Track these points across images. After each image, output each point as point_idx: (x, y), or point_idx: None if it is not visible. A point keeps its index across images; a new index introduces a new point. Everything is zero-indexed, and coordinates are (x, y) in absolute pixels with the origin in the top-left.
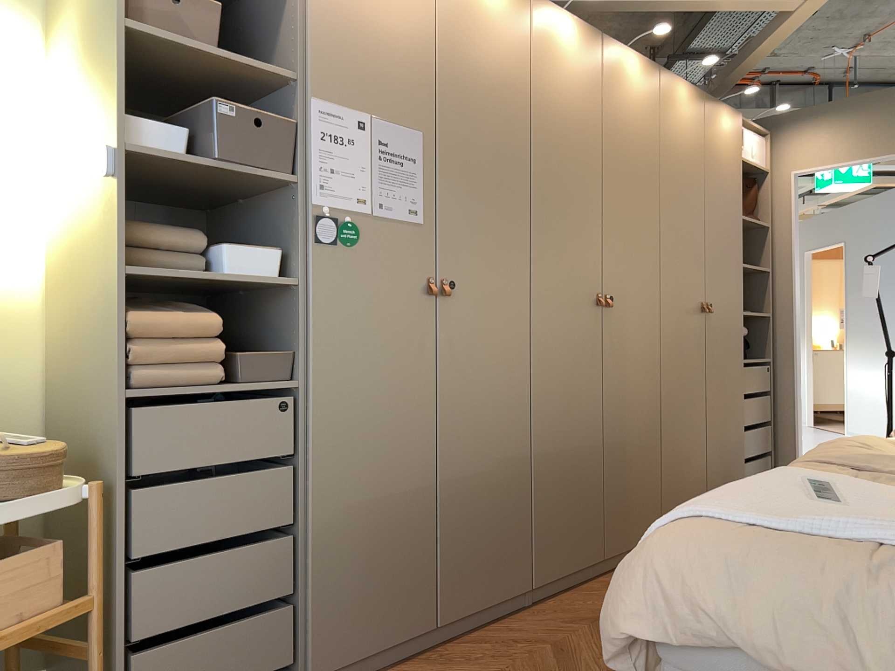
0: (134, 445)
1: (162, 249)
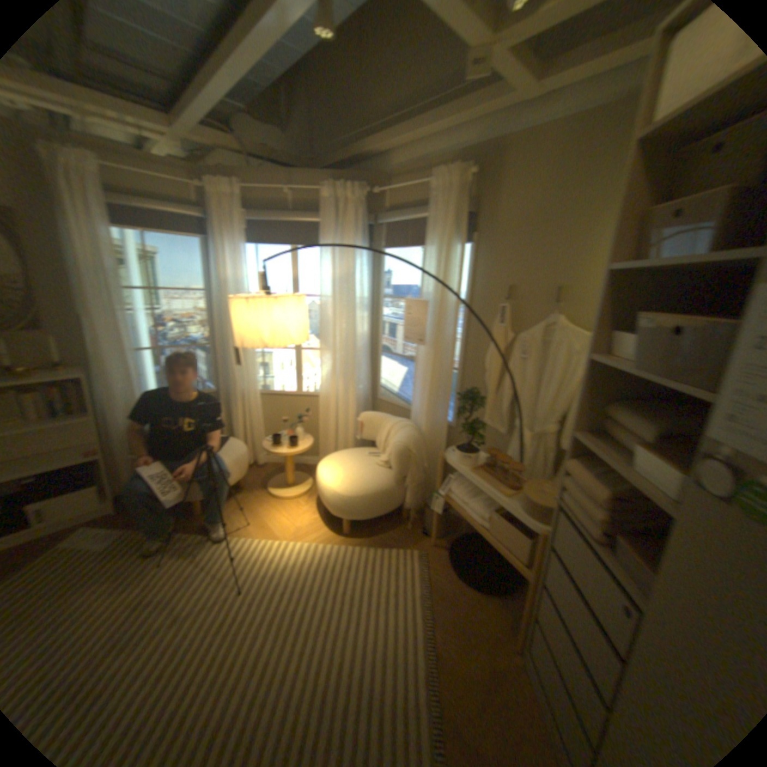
0: (560, 536)
1: (636, 434)
